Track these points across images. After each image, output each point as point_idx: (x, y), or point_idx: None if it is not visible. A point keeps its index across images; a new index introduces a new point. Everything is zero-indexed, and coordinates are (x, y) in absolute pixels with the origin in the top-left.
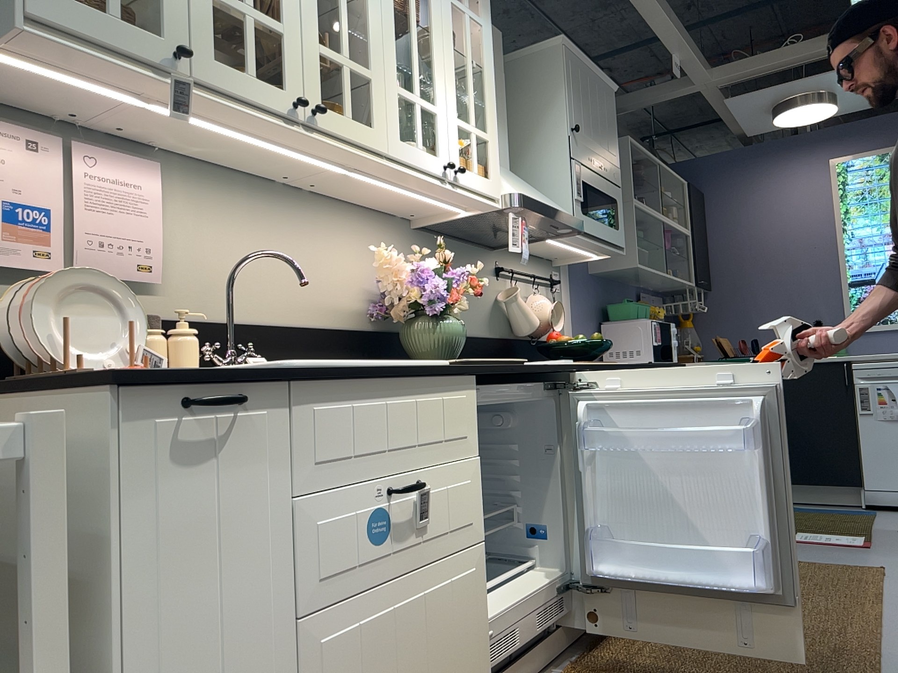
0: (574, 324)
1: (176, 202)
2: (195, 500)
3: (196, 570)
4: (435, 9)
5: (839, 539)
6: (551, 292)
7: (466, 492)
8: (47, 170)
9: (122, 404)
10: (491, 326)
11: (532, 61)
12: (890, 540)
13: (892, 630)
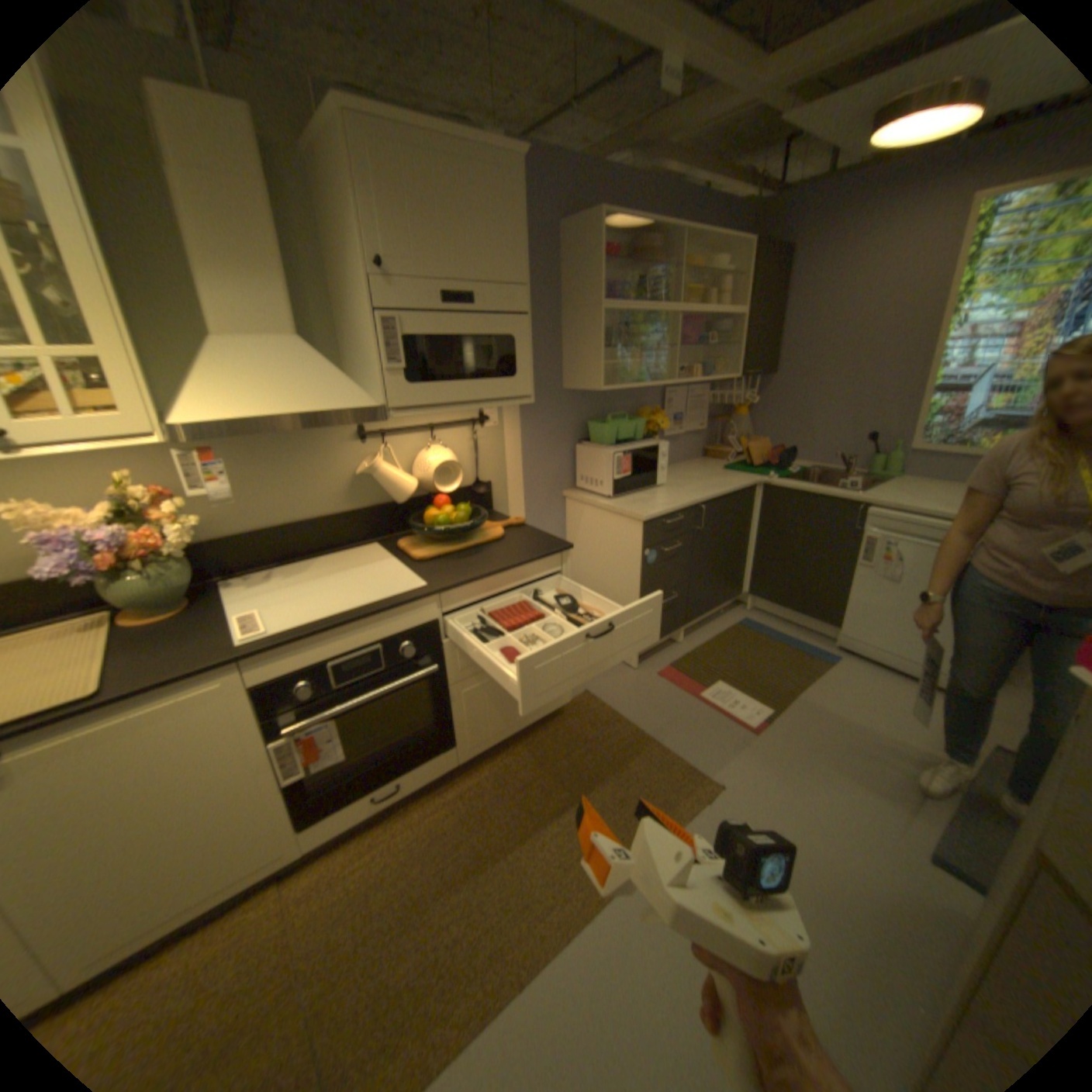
0: (522, 455)
1: None
2: None
3: None
4: None
5: (743, 710)
6: (471, 433)
7: None
8: None
9: None
10: (350, 498)
11: (327, 140)
12: (794, 728)
13: (590, 935)
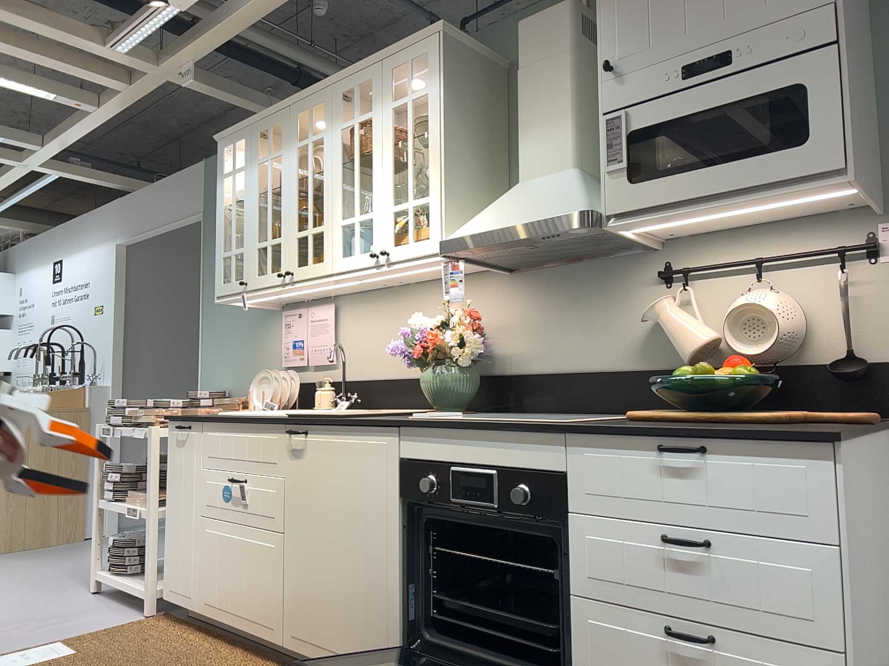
0: None
1: (345, 318)
2: (180, 459)
3: (180, 482)
4: (375, 131)
5: None
6: (840, 271)
7: (271, 496)
8: (302, 323)
9: (170, 425)
10: (642, 354)
11: None
12: None
13: None
